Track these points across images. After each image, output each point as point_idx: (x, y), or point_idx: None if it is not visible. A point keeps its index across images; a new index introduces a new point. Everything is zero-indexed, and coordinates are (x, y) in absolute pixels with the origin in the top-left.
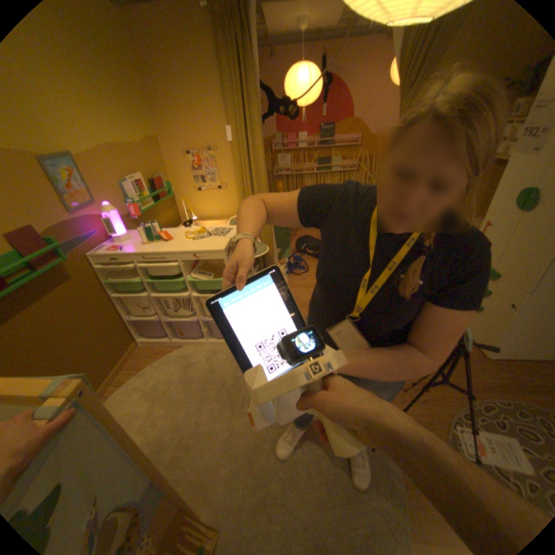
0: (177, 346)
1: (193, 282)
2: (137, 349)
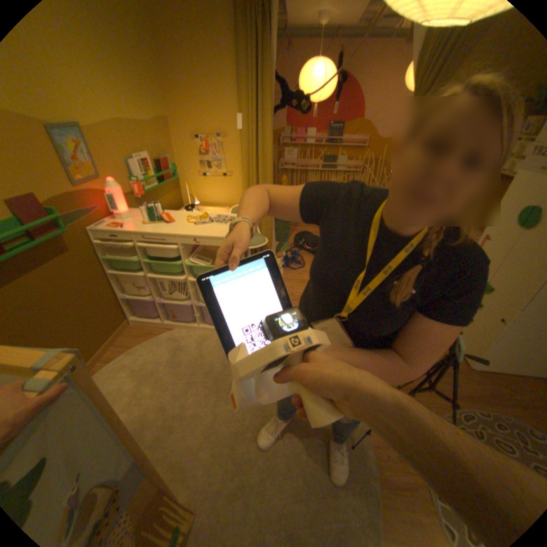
0: (169, 329)
1: (190, 267)
2: (128, 328)
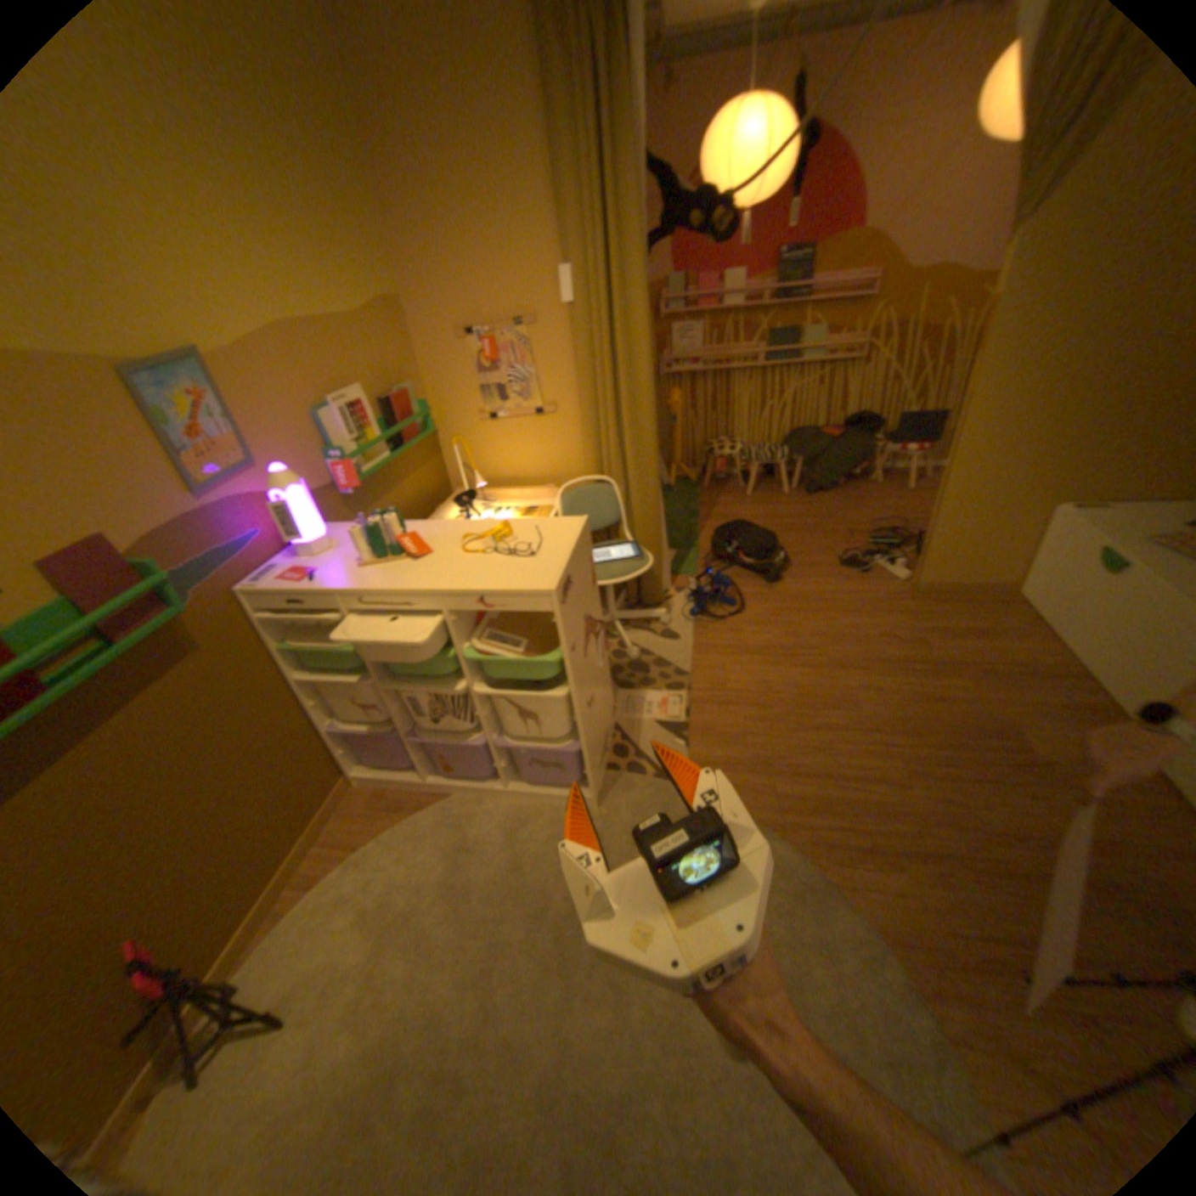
0: (439, 794)
1: (478, 658)
2: (350, 794)
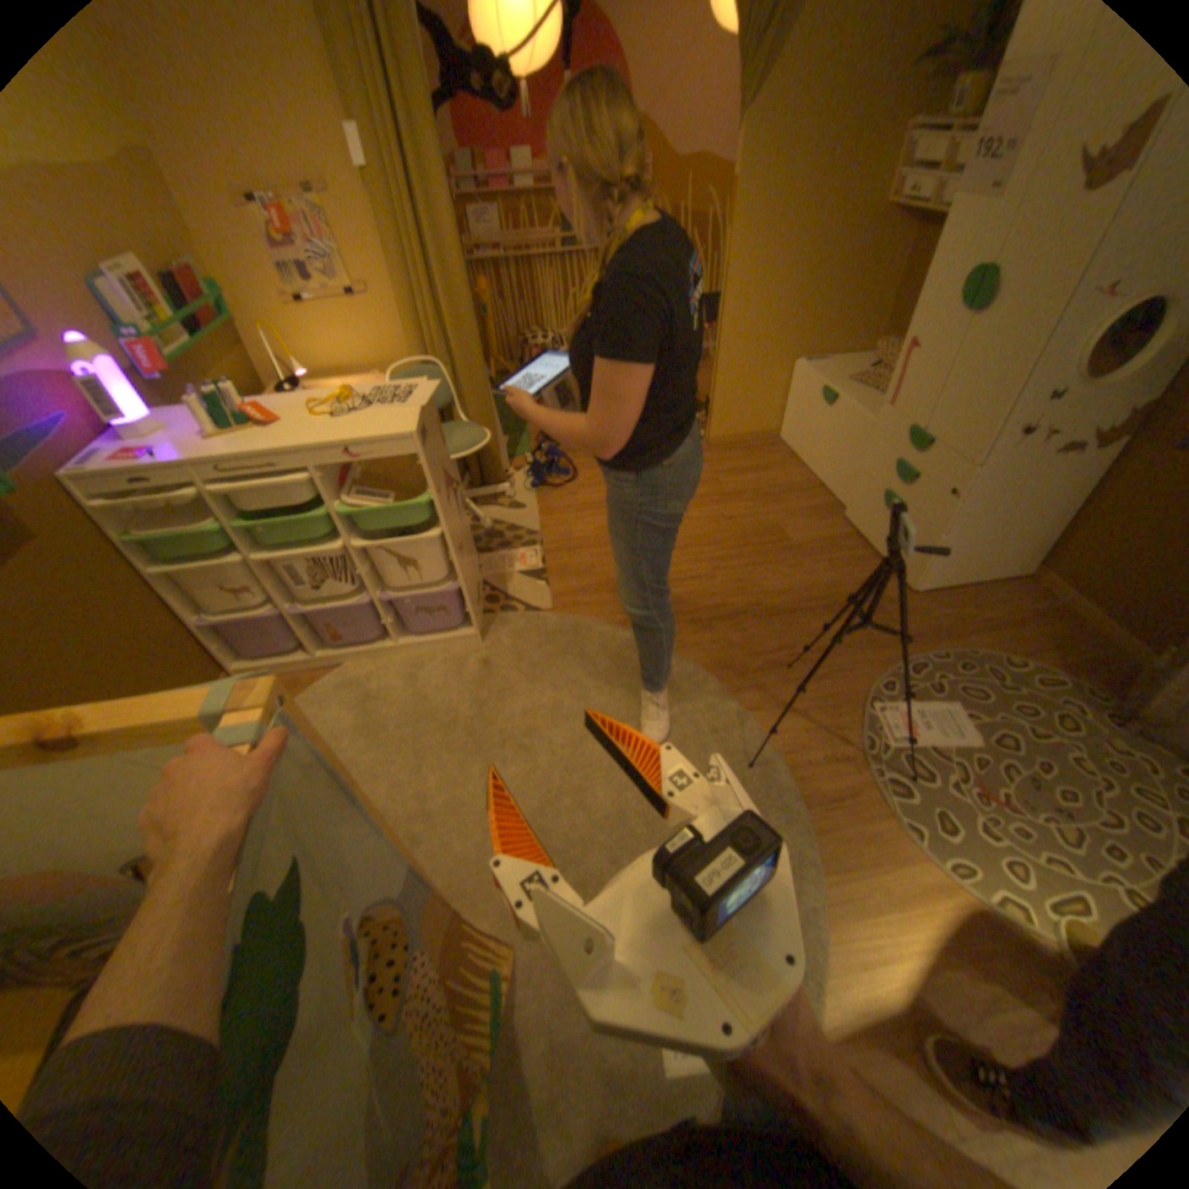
0: (329, 667)
1: (347, 518)
2: None
